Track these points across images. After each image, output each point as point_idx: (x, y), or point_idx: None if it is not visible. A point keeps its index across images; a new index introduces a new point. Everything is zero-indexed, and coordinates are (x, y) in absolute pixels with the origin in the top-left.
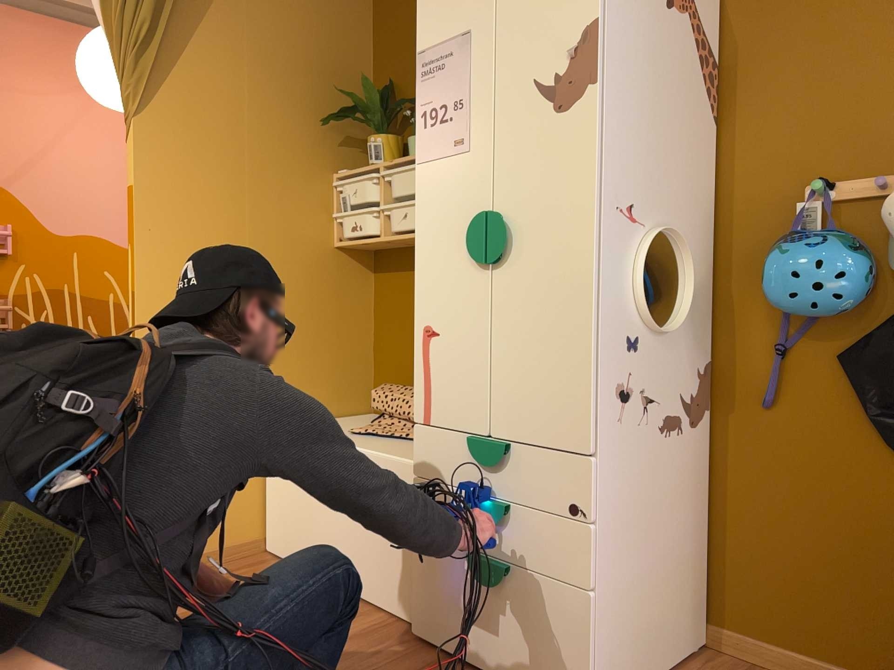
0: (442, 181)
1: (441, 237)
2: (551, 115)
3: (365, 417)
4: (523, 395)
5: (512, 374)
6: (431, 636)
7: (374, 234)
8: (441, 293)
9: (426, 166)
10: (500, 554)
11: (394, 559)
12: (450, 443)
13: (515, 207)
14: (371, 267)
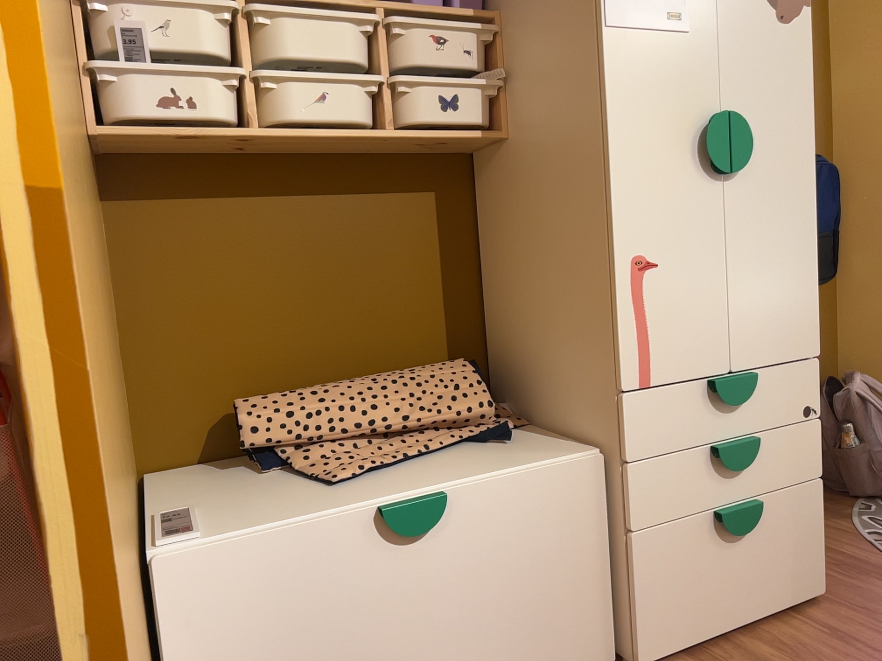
0: (651, 61)
1: (655, 137)
2: (774, 21)
3: (179, 476)
4: (762, 315)
5: (751, 295)
6: (669, 645)
7: (228, 123)
8: (659, 211)
9: (624, 34)
10: (745, 492)
11: (569, 601)
12: (681, 397)
13: (745, 113)
14: (101, 190)
